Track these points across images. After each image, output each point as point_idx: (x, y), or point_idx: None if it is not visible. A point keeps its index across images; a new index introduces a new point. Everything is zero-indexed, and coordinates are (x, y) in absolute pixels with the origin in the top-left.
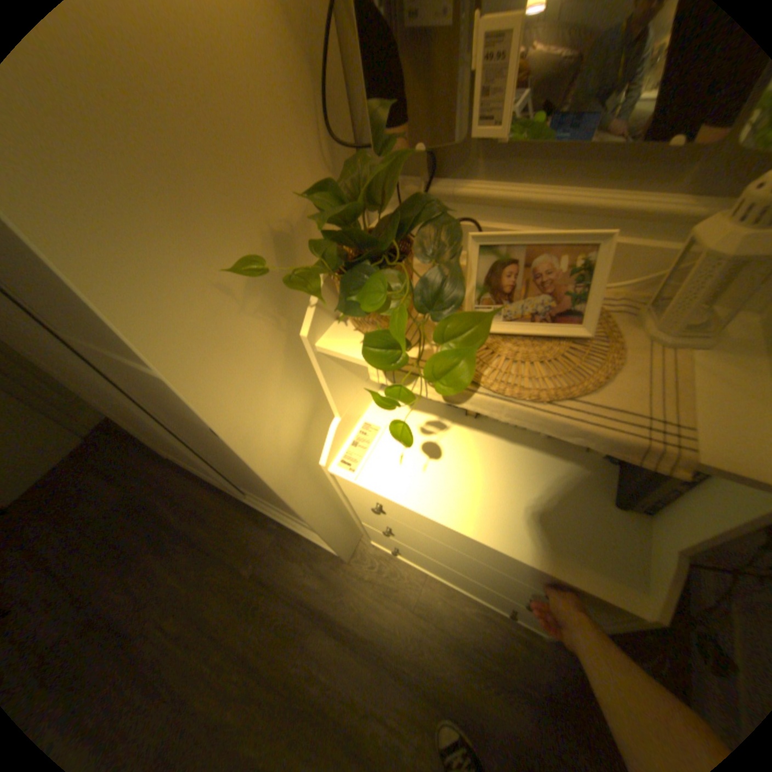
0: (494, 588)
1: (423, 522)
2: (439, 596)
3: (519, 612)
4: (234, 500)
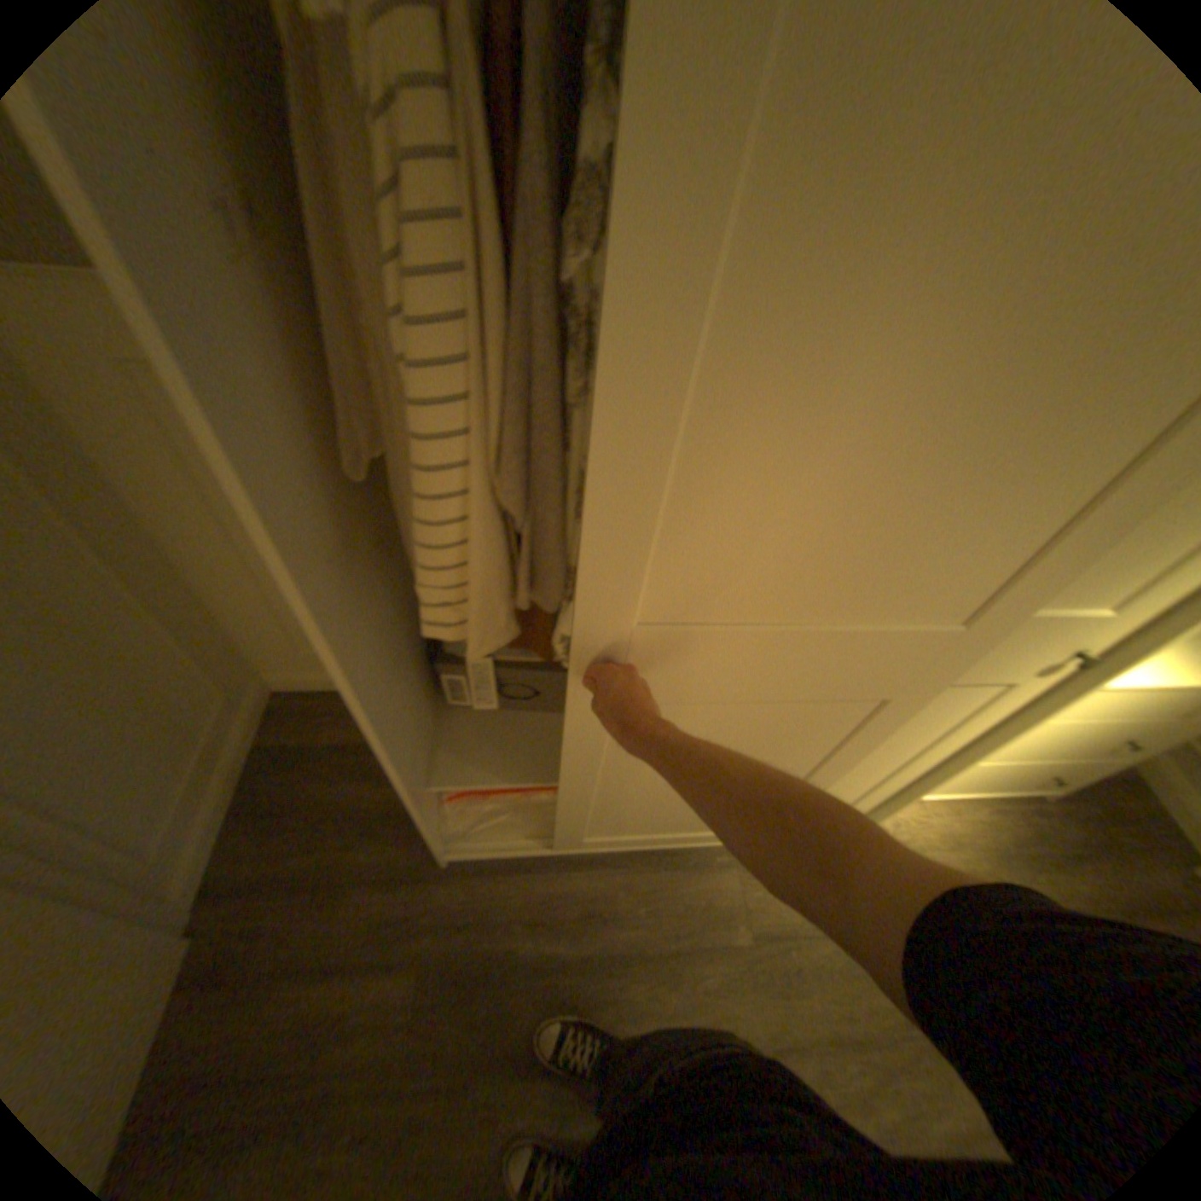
0: (1078, 755)
1: (1105, 702)
2: (951, 820)
3: (1066, 776)
4: (635, 859)
